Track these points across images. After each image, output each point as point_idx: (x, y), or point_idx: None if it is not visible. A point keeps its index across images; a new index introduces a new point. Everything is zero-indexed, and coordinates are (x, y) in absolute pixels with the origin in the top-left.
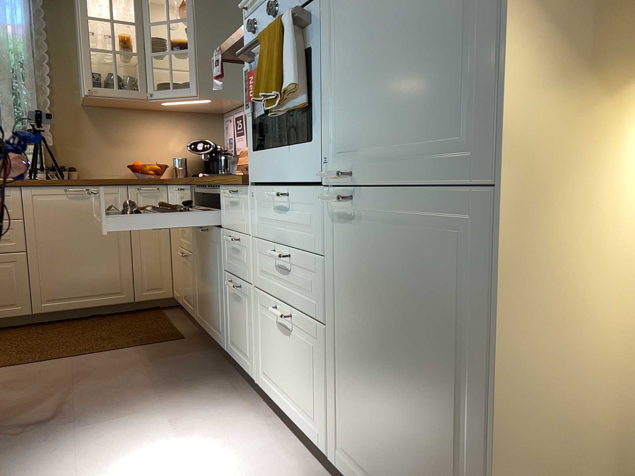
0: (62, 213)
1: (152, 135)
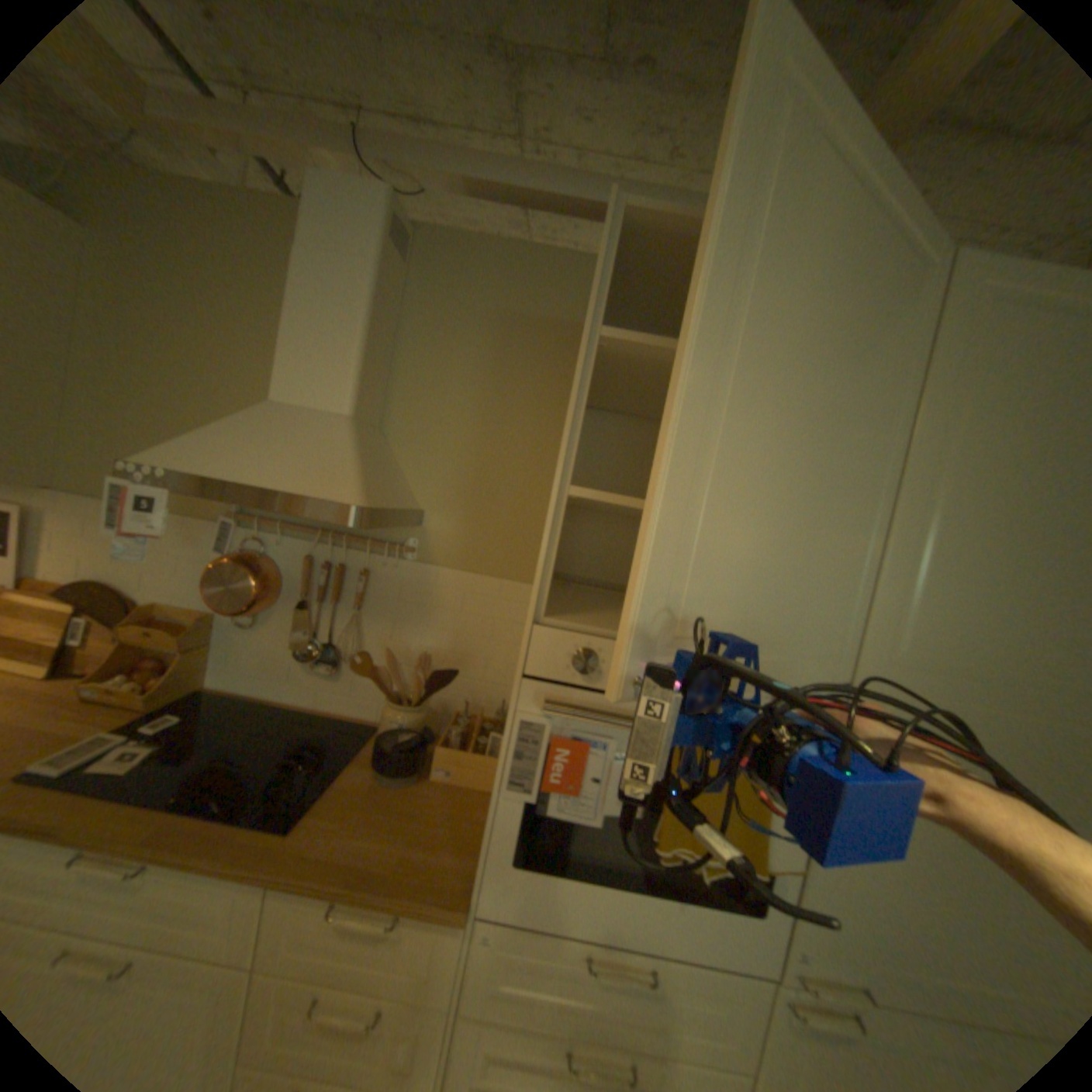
0: None
1: None
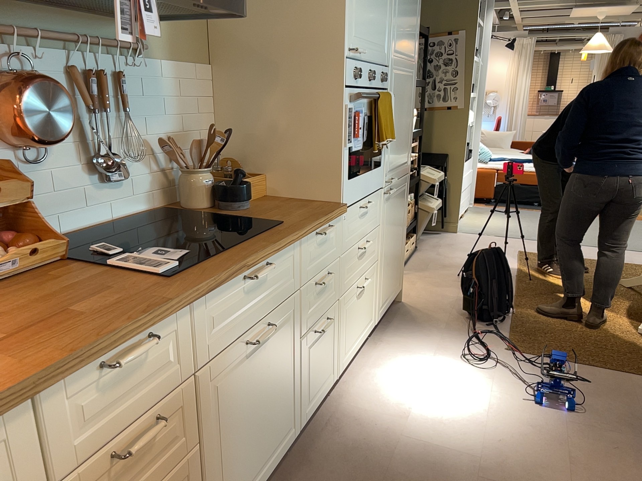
0: None
1: None
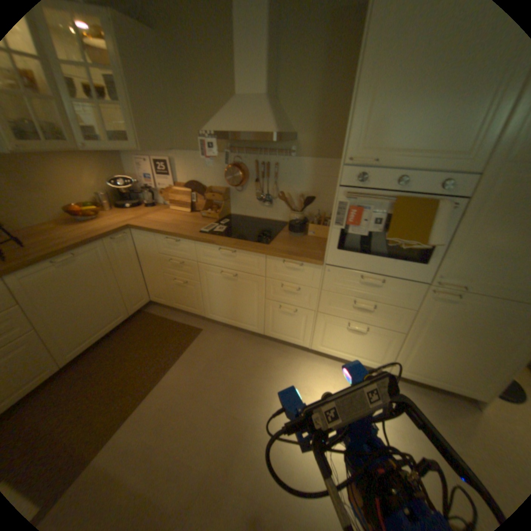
0: (54, 283)
1: (64, 175)
